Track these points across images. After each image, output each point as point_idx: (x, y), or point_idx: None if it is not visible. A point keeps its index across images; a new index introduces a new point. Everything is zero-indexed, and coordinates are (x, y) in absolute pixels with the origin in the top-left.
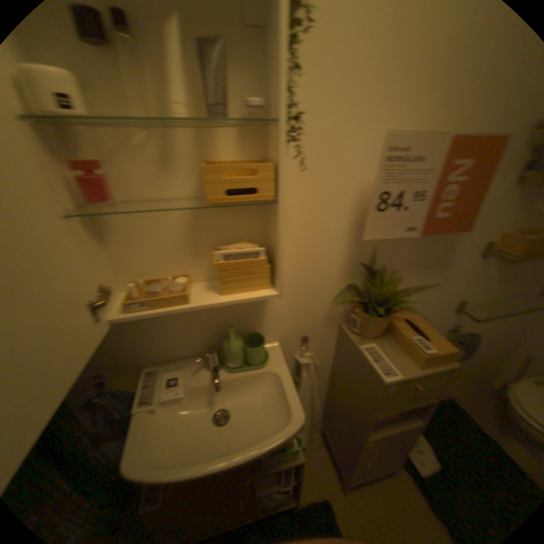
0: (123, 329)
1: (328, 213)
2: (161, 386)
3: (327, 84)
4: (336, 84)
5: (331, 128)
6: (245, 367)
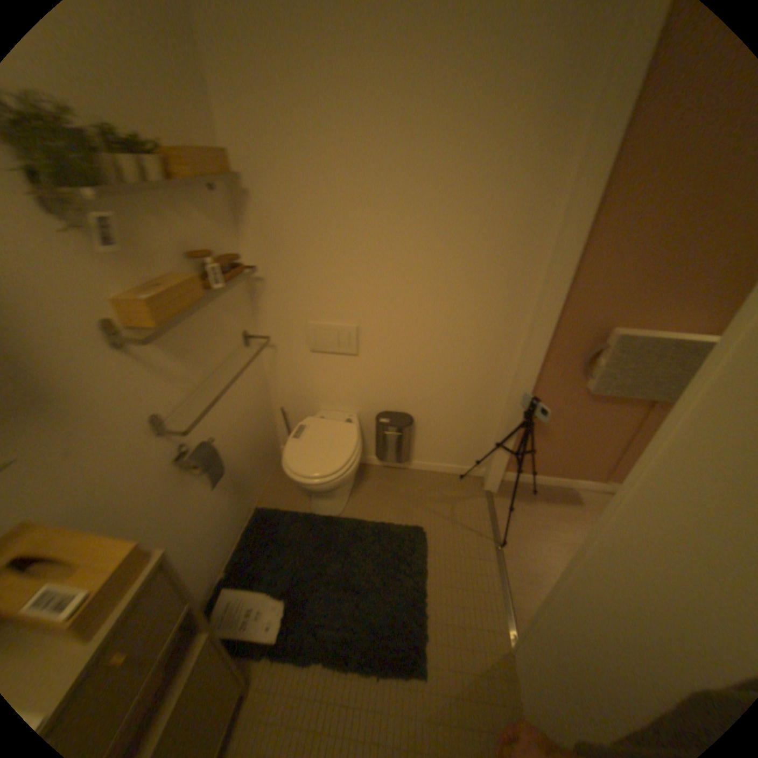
0: None
1: None
2: None
3: None
4: None
5: None
6: None
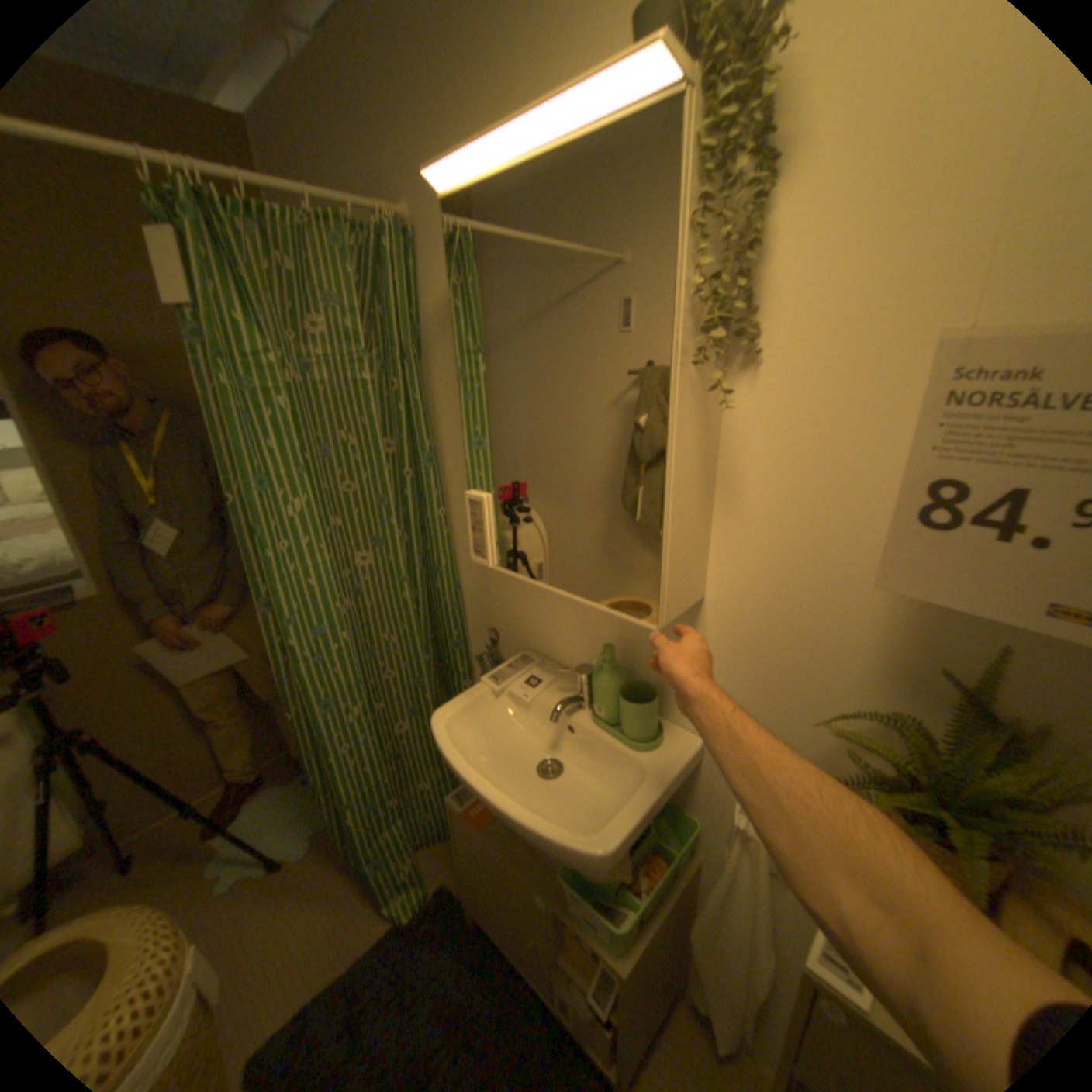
0: (520, 586)
1: (839, 509)
2: (520, 676)
3: (848, 248)
4: (872, 244)
5: (856, 330)
6: (610, 726)
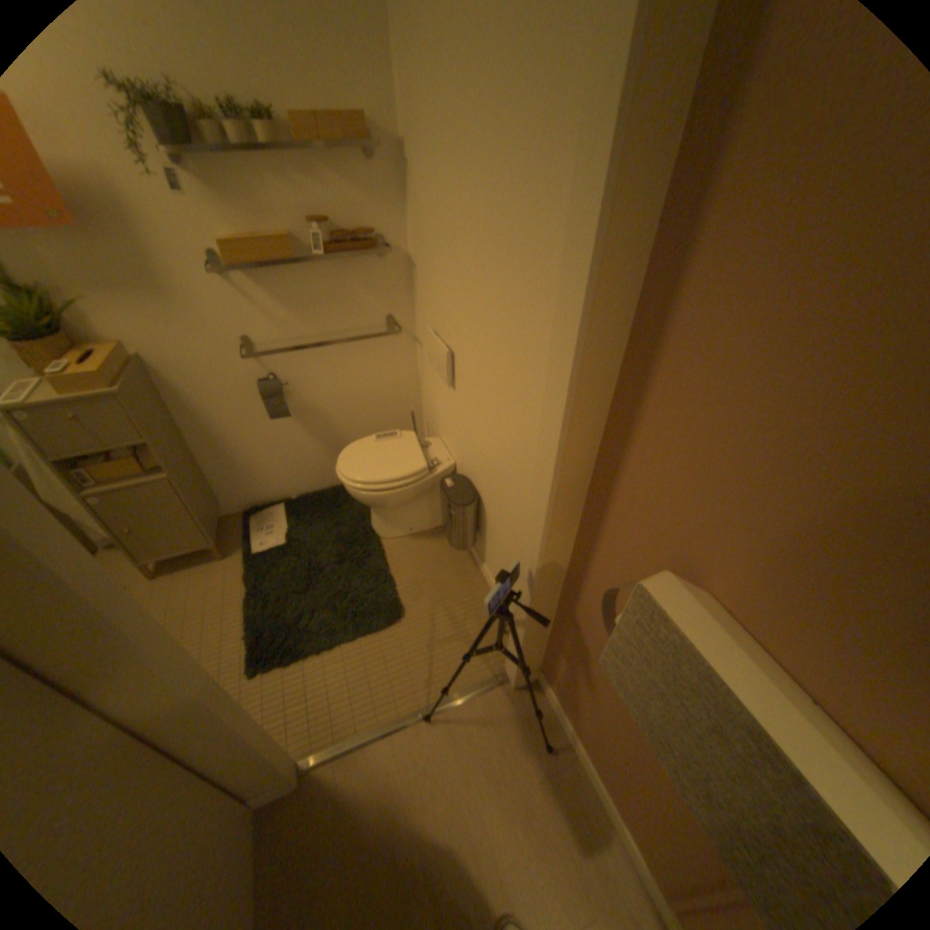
0: None
1: None
2: None
3: None
4: None
5: None
6: None
